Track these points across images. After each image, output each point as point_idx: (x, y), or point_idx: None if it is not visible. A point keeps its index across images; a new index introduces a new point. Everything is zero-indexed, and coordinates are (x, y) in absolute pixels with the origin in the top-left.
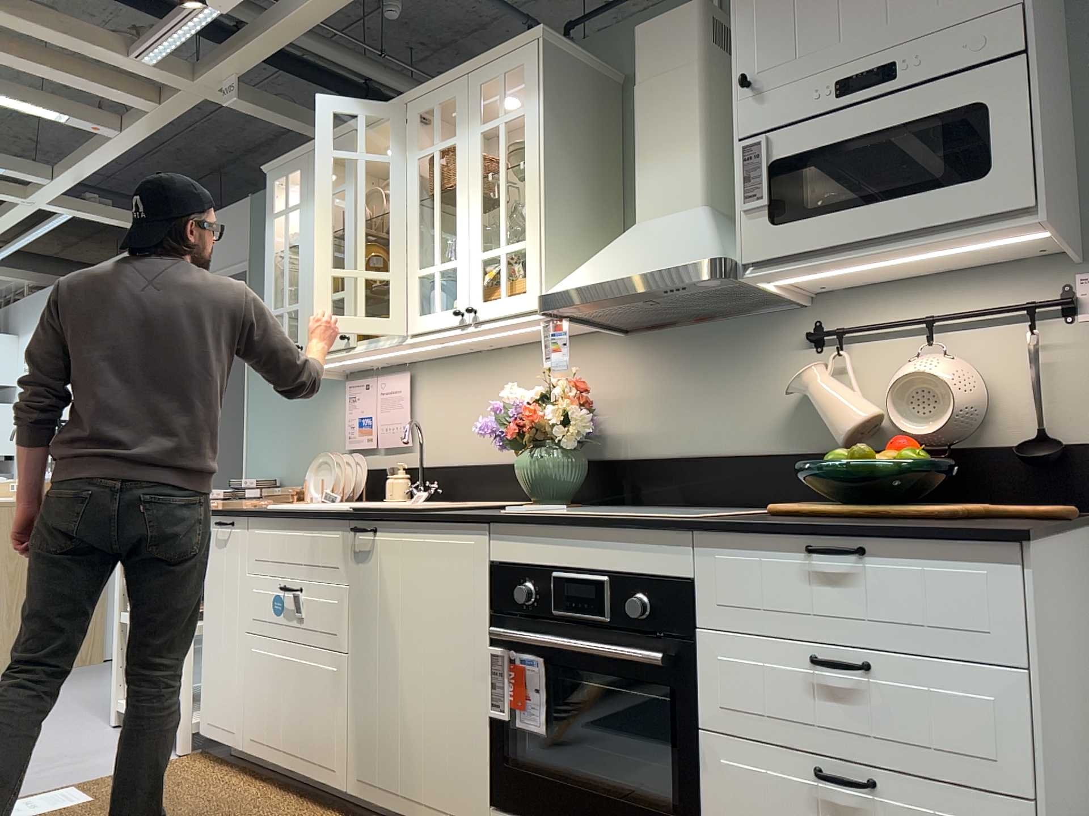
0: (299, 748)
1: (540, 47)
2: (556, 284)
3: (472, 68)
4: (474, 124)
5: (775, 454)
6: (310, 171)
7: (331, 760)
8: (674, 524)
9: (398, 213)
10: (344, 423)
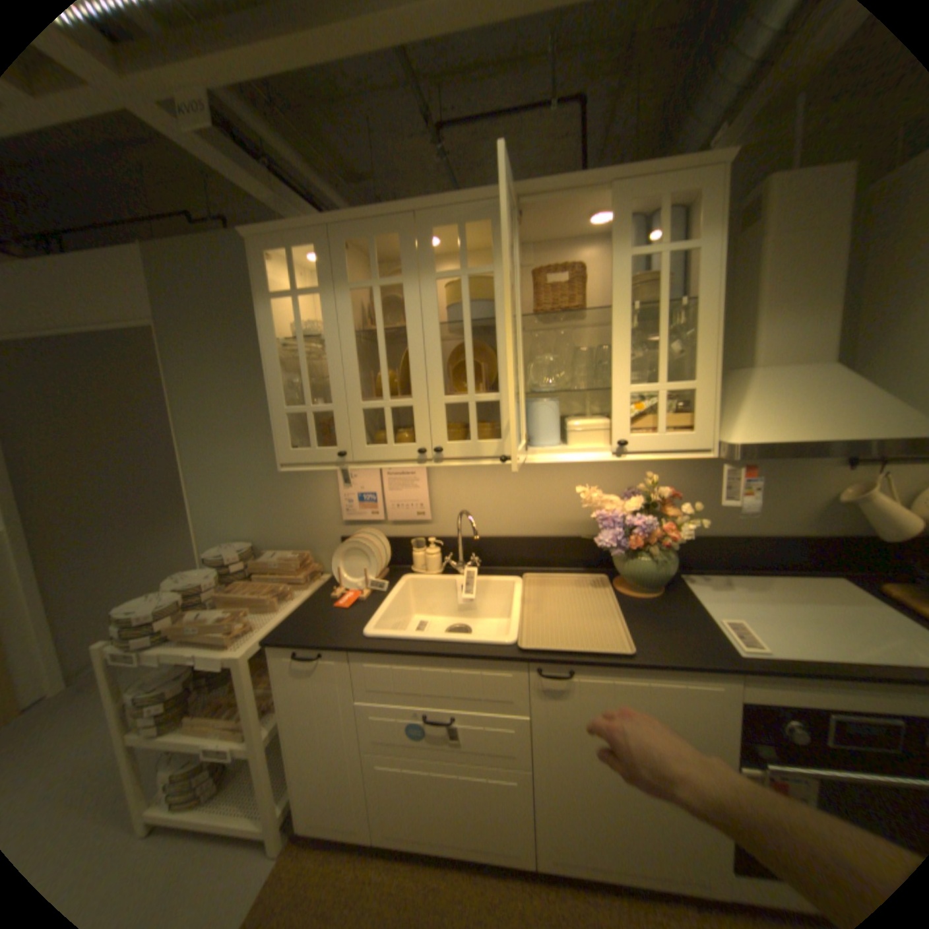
0: (464, 844)
1: (727, 171)
2: (741, 431)
3: (624, 173)
4: (623, 244)
5: (810, 538)
6: (333, 248)
7: (515, 852)
8: None
9: (499, 326)
10: (335, 496)
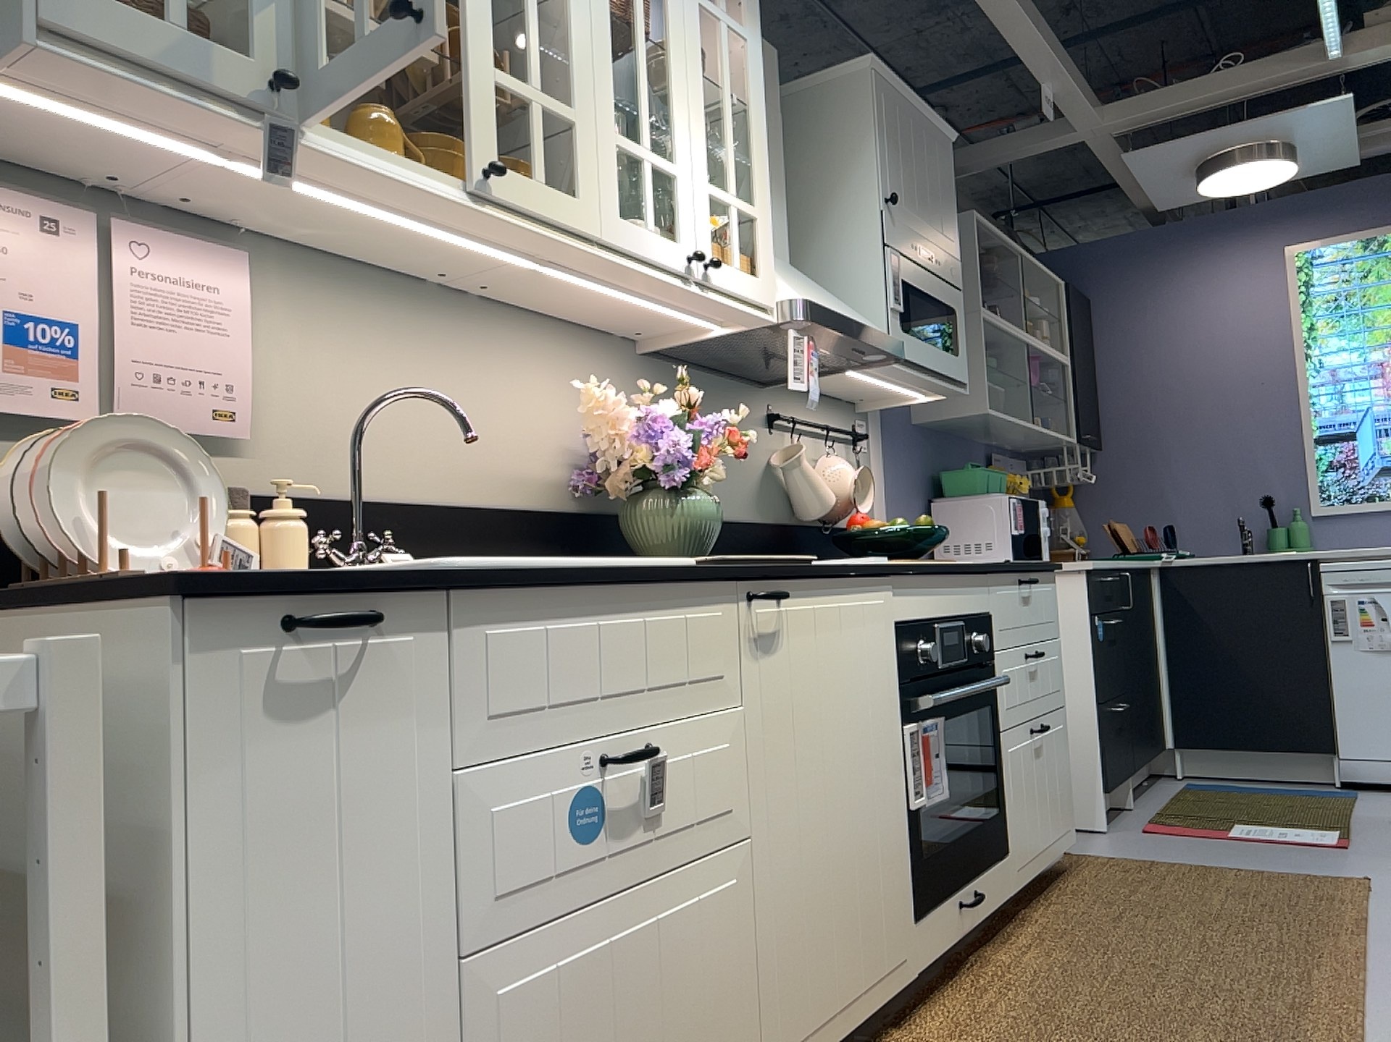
0: None
1: None
2: (794, 290)
3: None
4: None
5: (758, 523)
6: None
7: None
8: (992, 566)
9: None
10: None
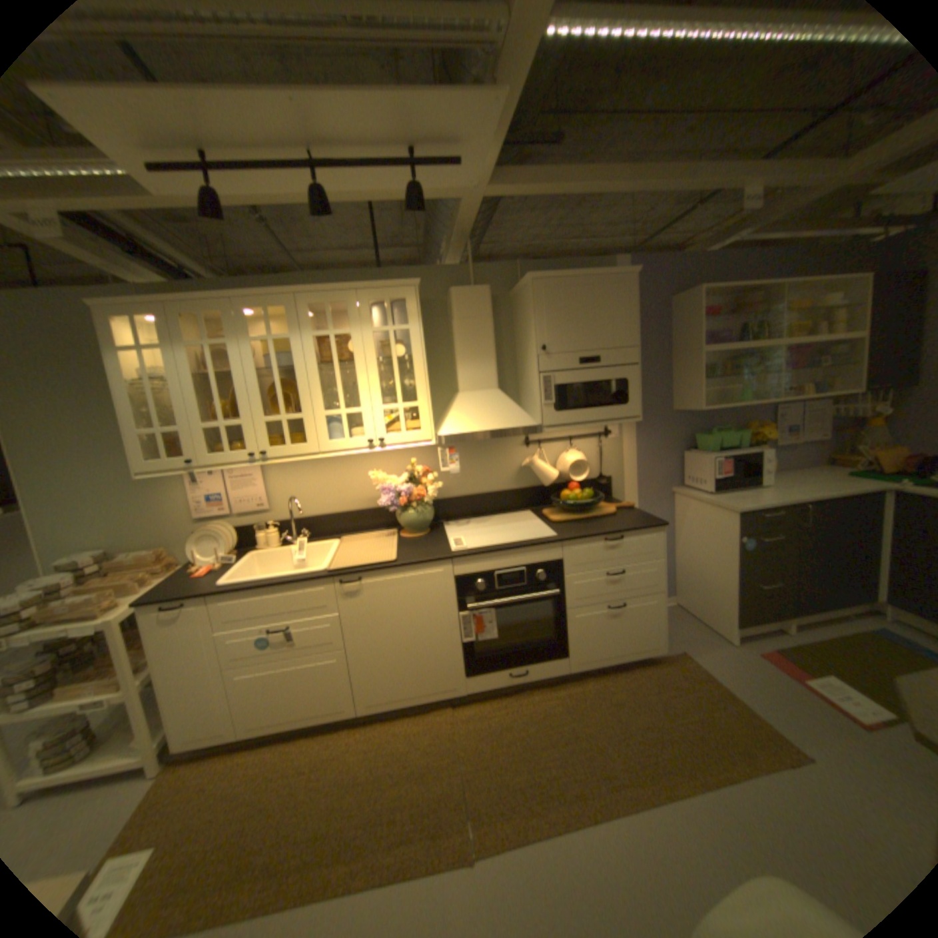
0: (305, 714)
1: (417, 290)
2: (444, 429)
3: (362, 286)
4: (367, 325)
5: (512, 490)
6: (169, 318)
7: (340, 708)
8: (557, 541)
9: (297, 371)
10: (183, 500)
